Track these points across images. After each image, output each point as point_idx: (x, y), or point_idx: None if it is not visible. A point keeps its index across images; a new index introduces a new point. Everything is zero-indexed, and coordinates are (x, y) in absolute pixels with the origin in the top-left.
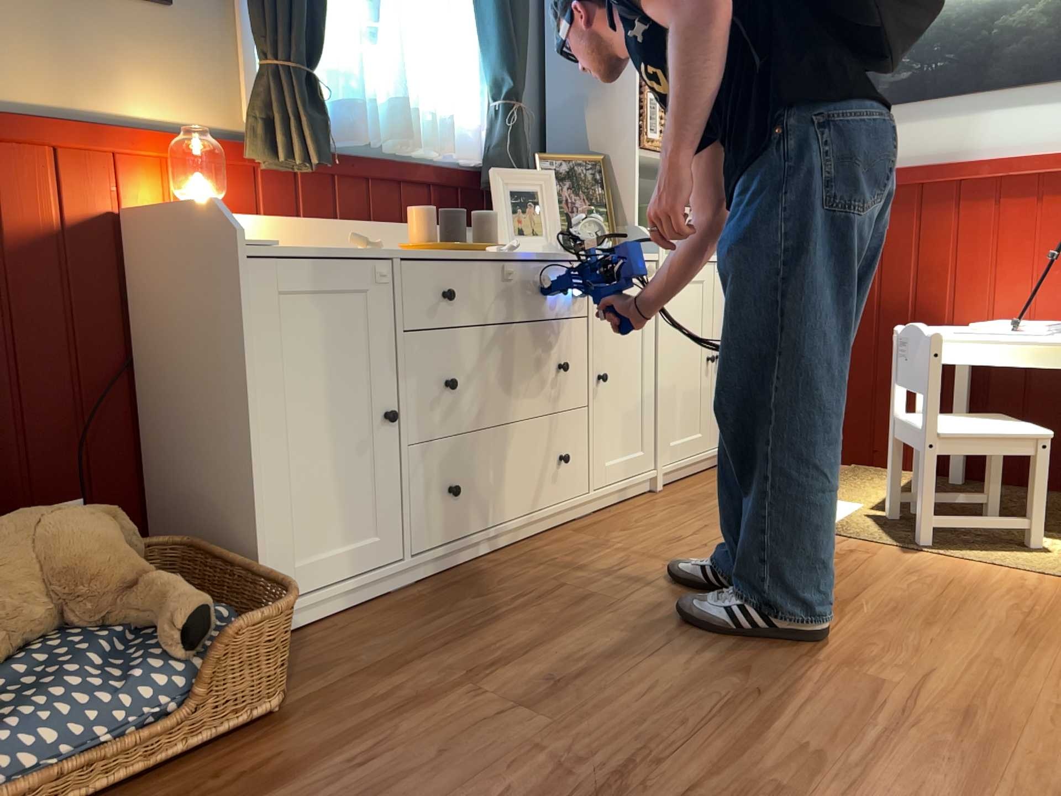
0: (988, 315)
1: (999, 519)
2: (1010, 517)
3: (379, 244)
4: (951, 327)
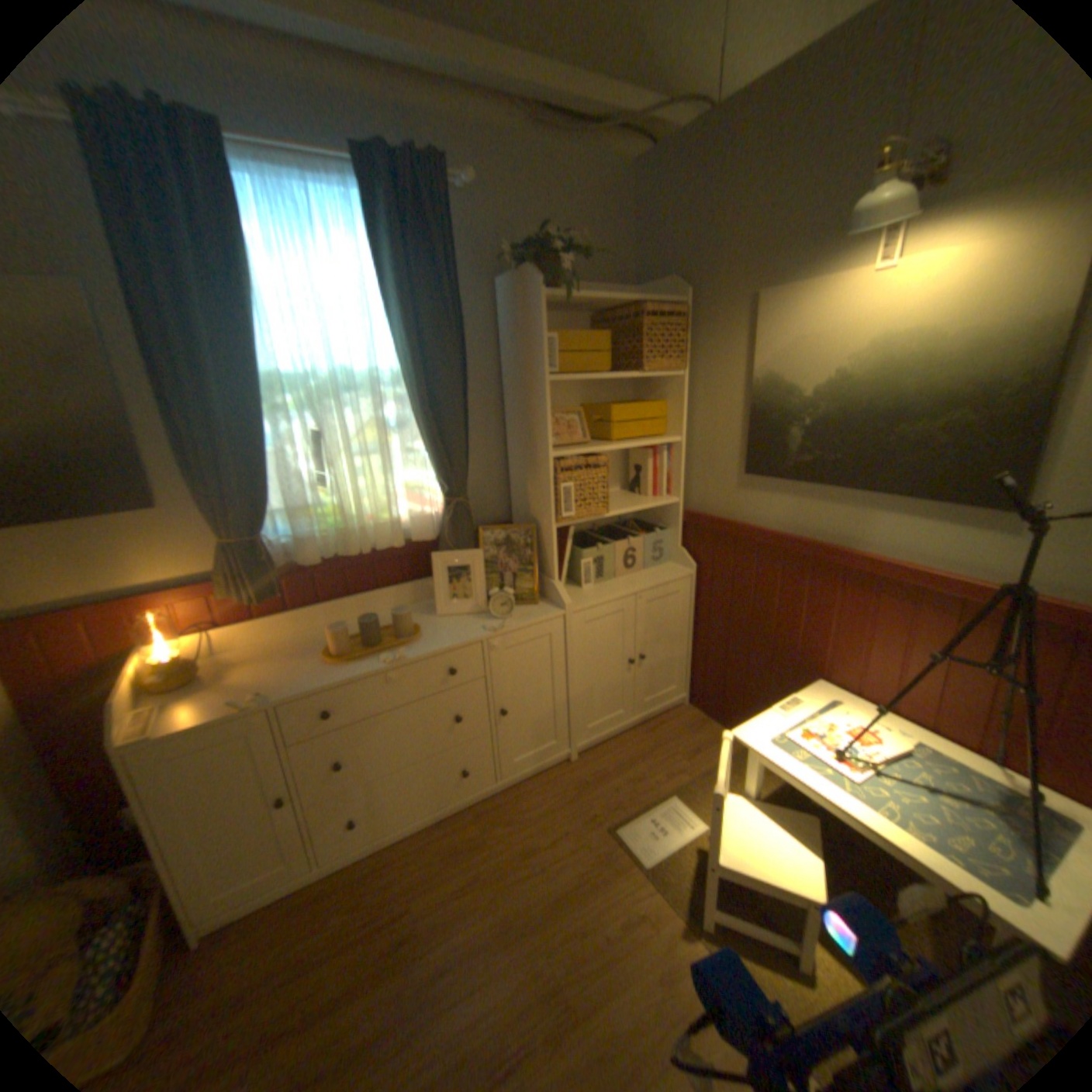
0: (862, 689)
1: (774, 943)
2: (786, 943)
3: (259, 699)
4: (827, 687)
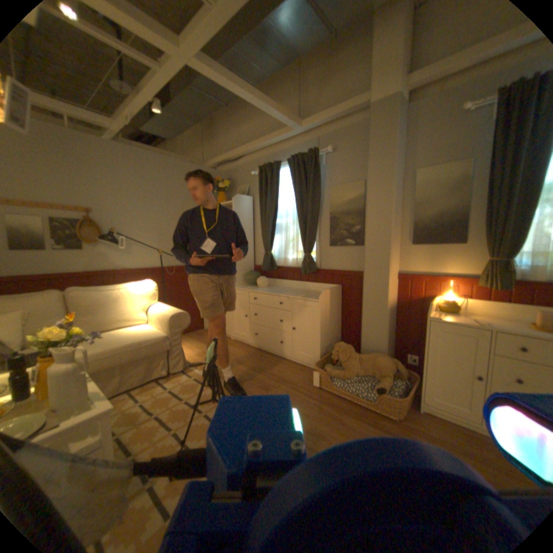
0: None
1: None
2: None
3: (490, 325)
4: None
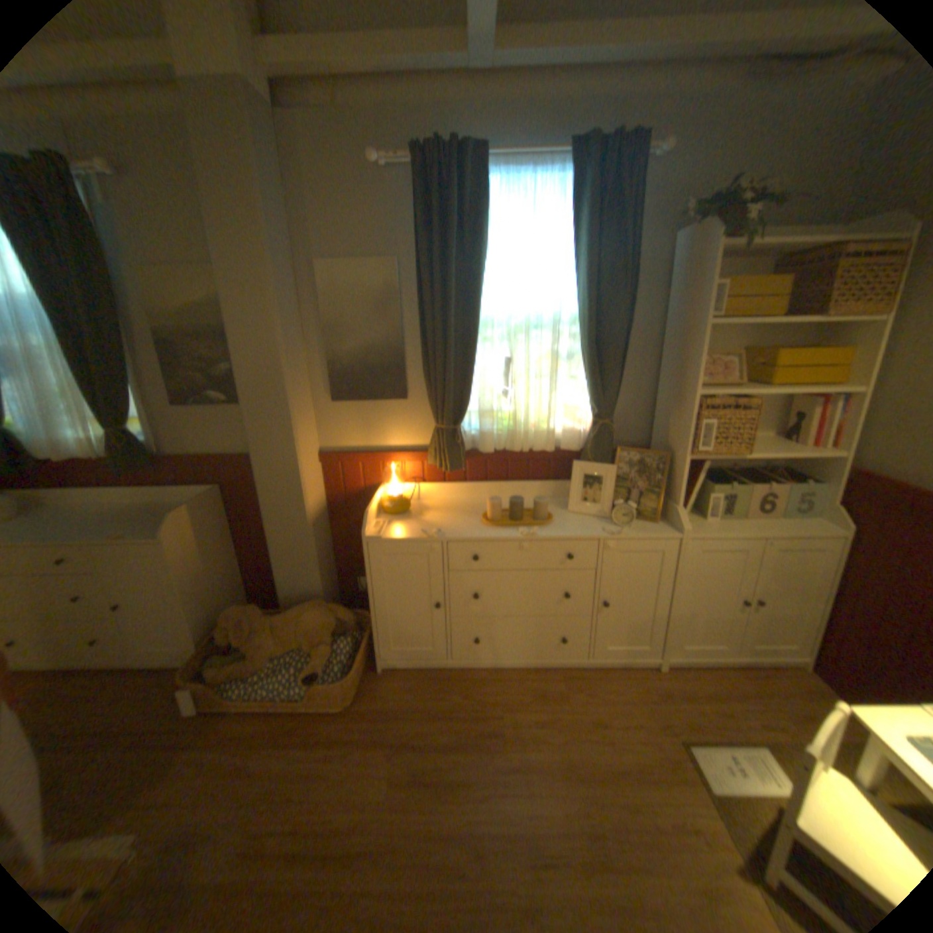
0: None
1: None
2: None
3: (439, 534)
4: None
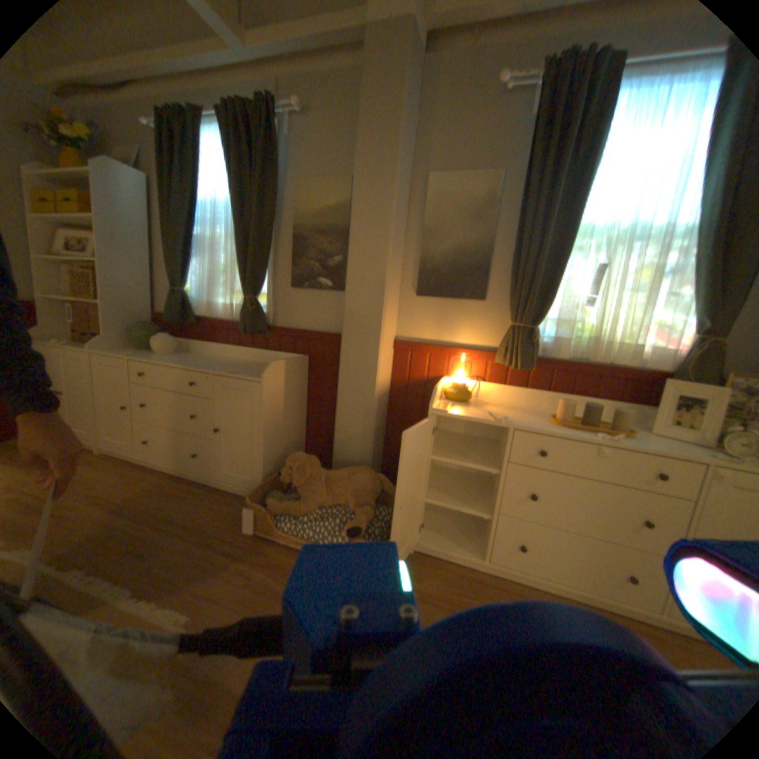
0: None
1: None
2: None
3: (507, 420)
4: None
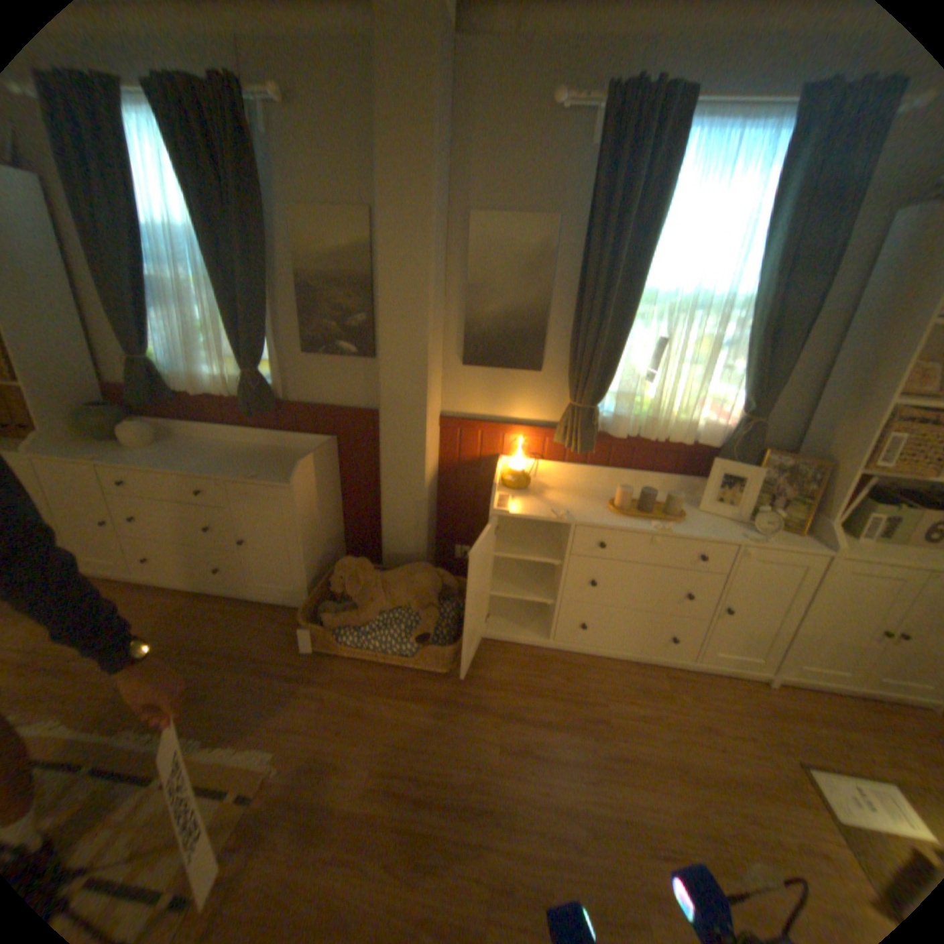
0: None
1: None
2: None
3: (568, 515)
4: None
